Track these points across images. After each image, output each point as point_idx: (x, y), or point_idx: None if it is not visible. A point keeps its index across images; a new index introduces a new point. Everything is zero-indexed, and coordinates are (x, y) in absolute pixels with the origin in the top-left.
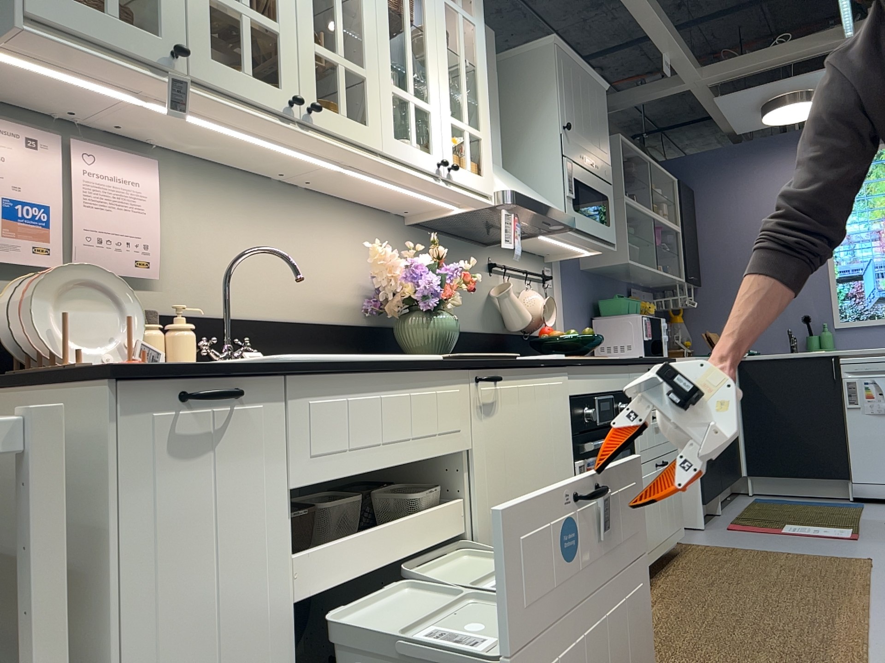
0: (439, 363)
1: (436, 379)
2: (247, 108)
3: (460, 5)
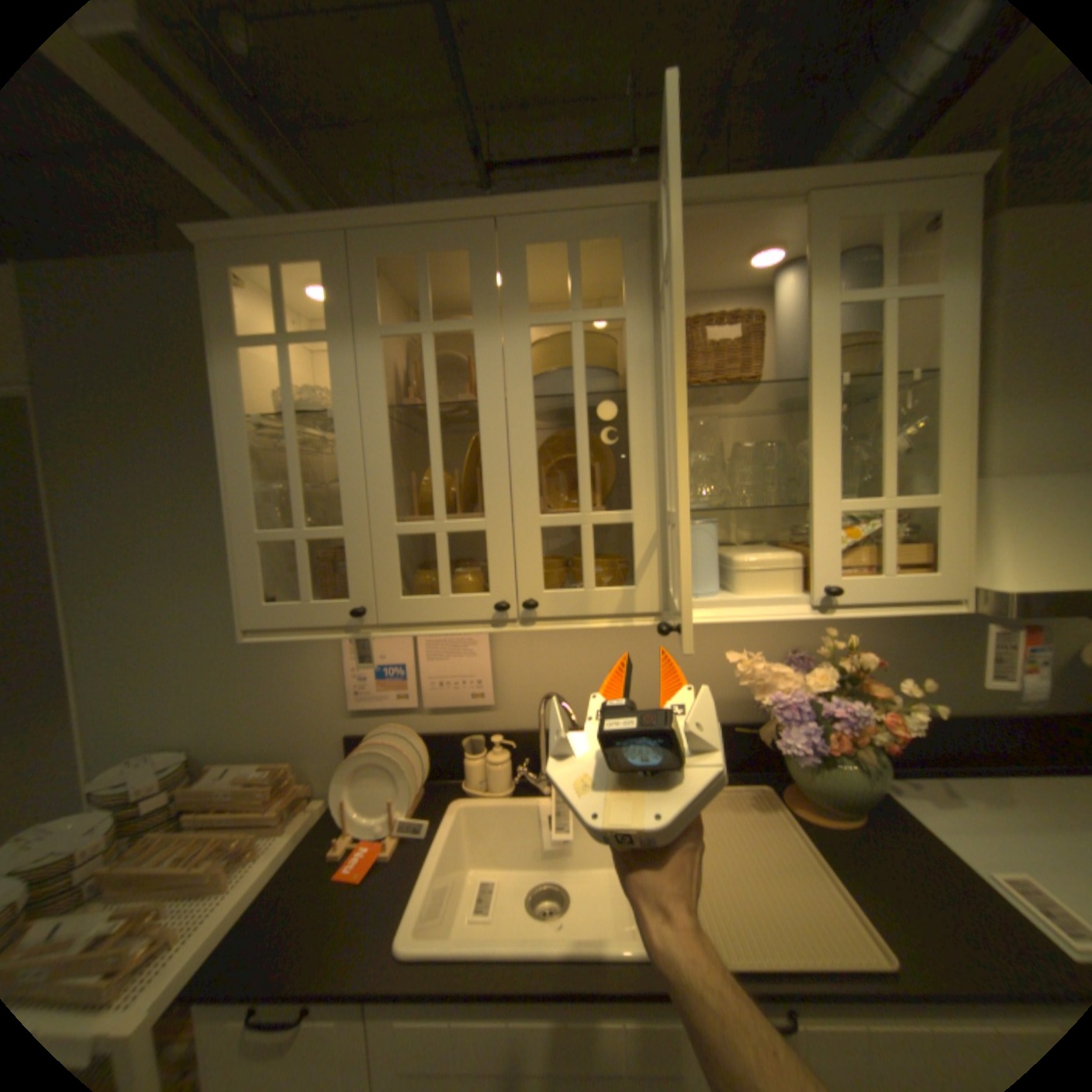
0: (626, 996)
1: (627, 1010)
2: (451, 626)
3: (890, 278)
